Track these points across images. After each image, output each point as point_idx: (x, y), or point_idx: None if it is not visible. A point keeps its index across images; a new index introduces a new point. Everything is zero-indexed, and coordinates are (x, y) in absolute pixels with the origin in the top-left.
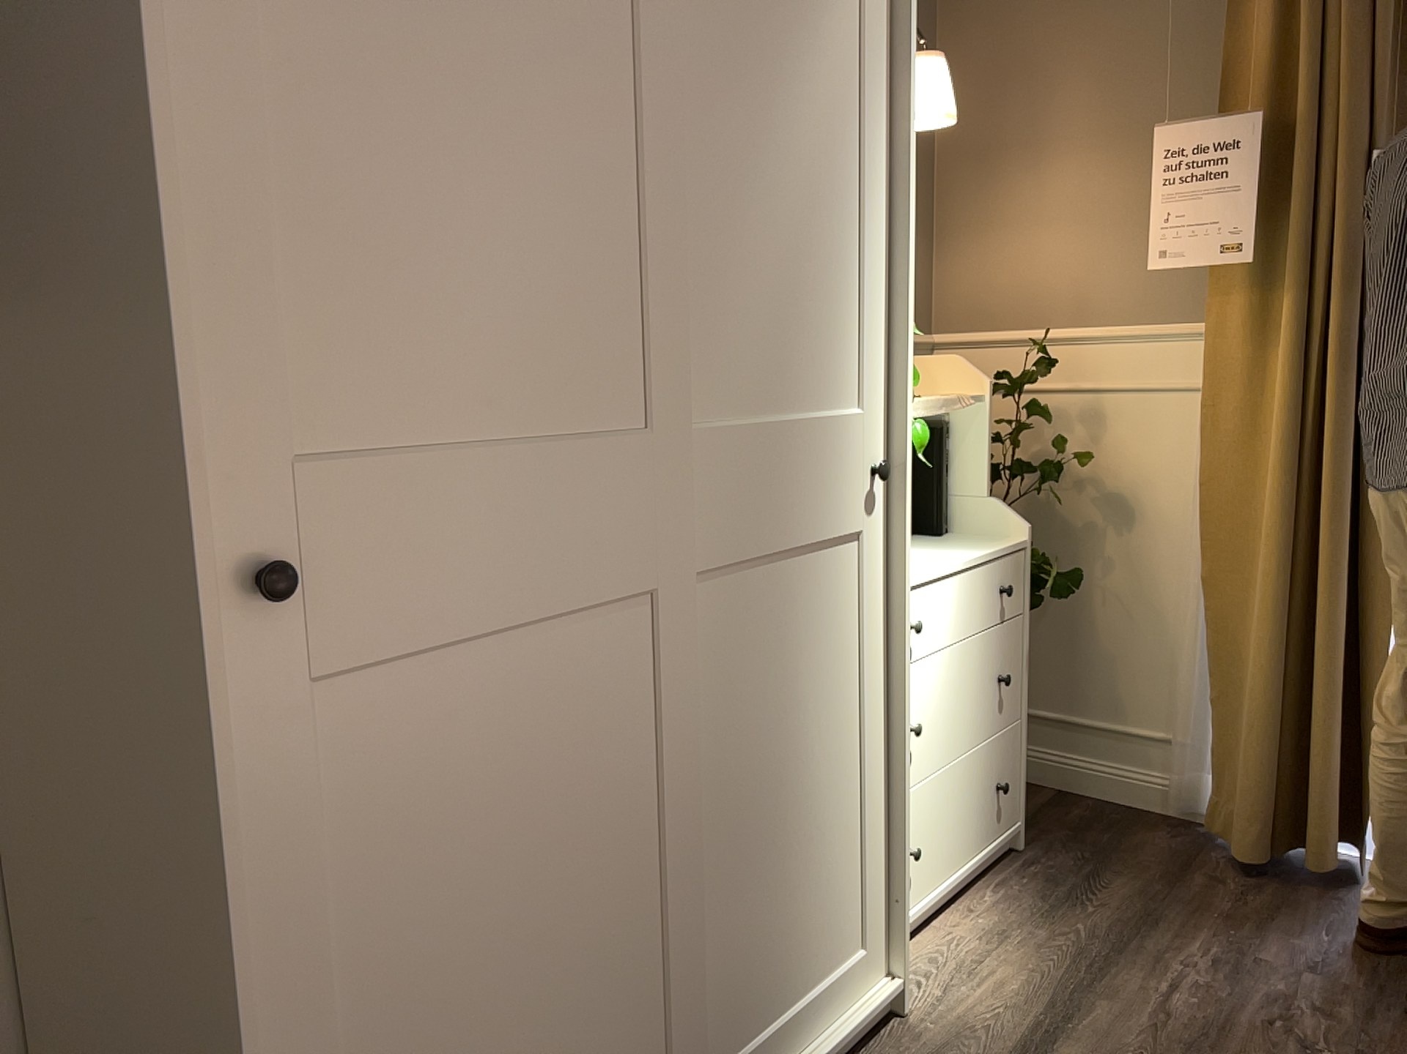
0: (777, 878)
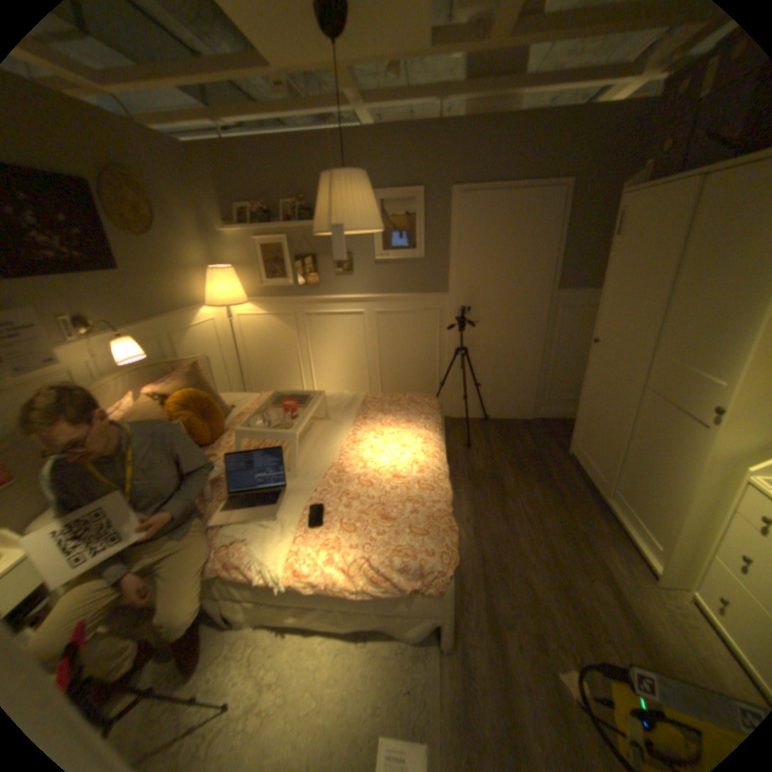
0: (646, 483)
